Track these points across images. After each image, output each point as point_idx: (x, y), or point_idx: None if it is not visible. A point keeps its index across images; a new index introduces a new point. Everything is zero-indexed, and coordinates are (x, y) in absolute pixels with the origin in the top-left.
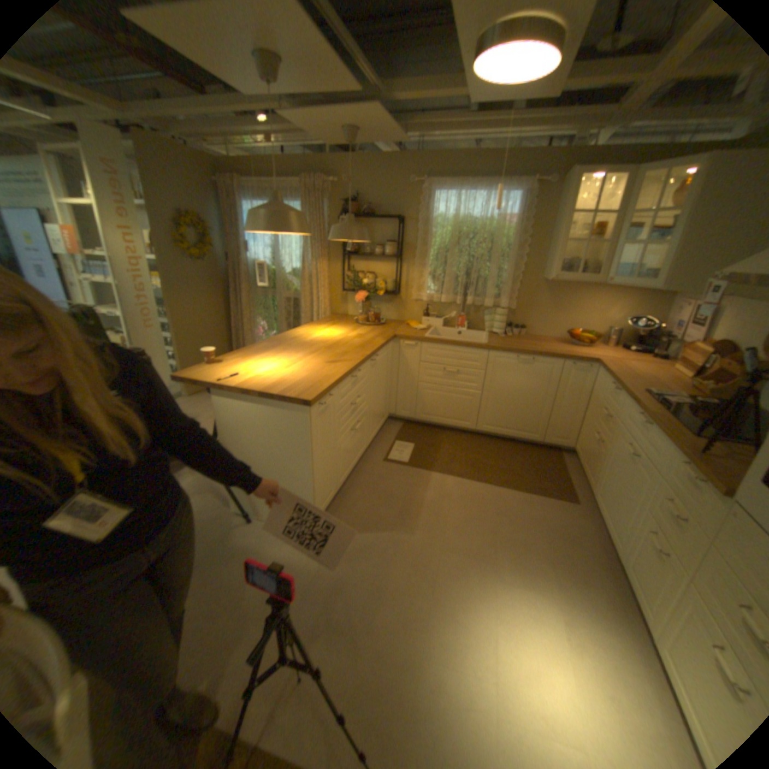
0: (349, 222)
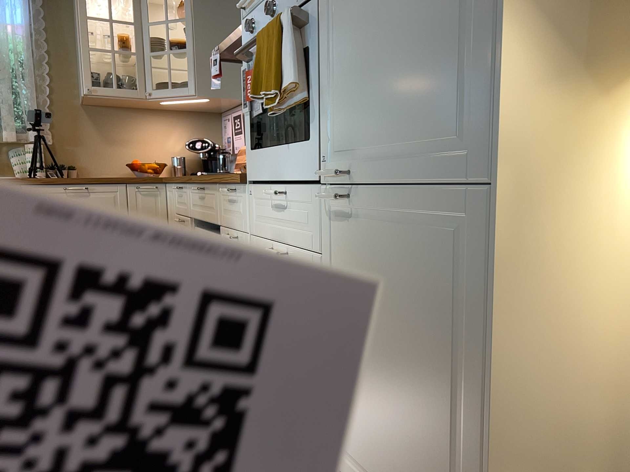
0: None
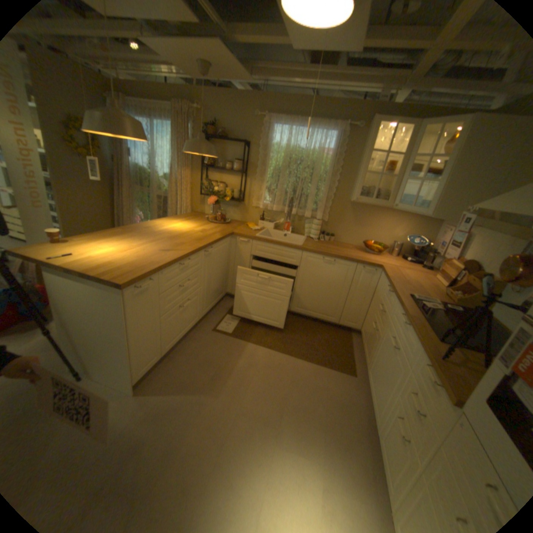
0: (199, 140)
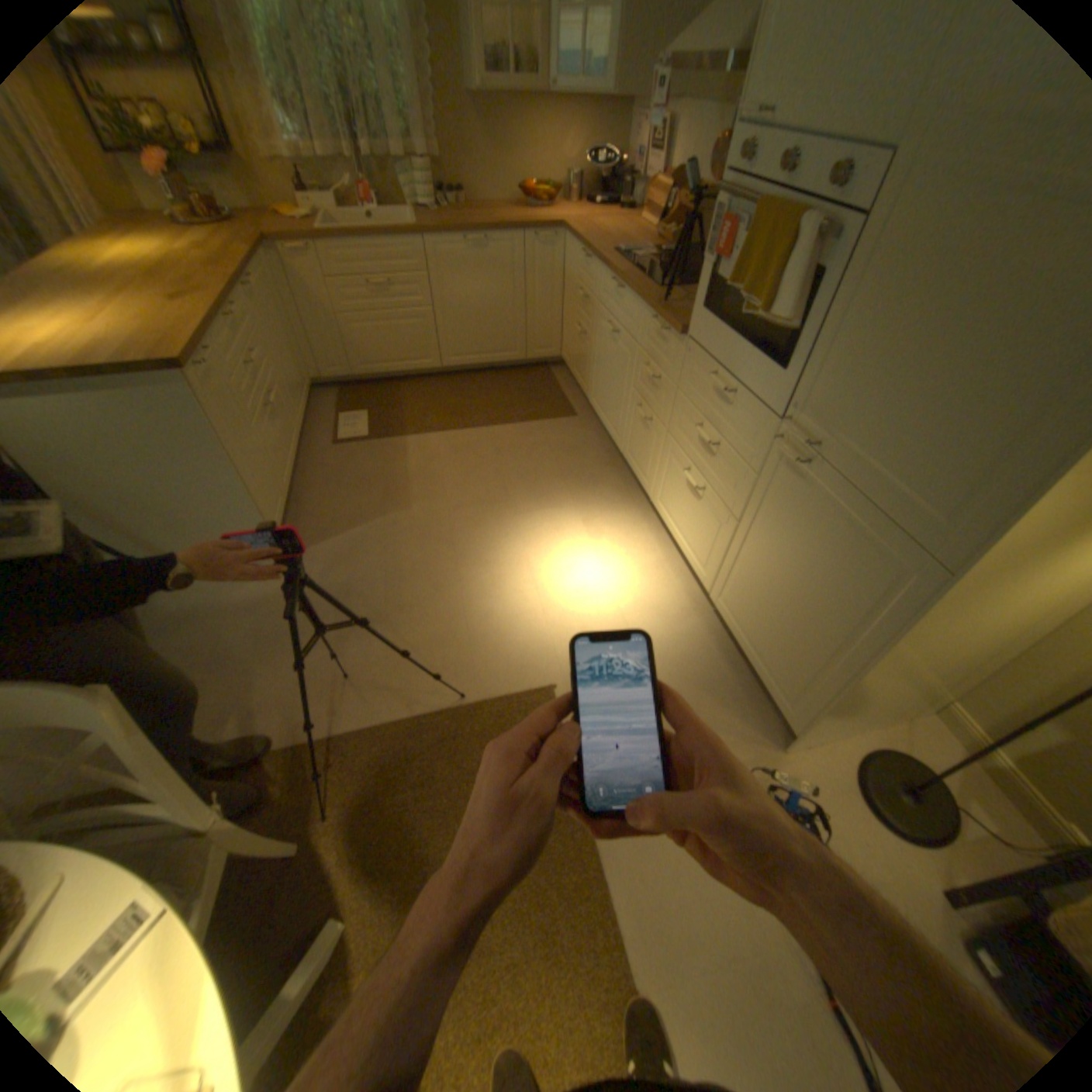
0: None
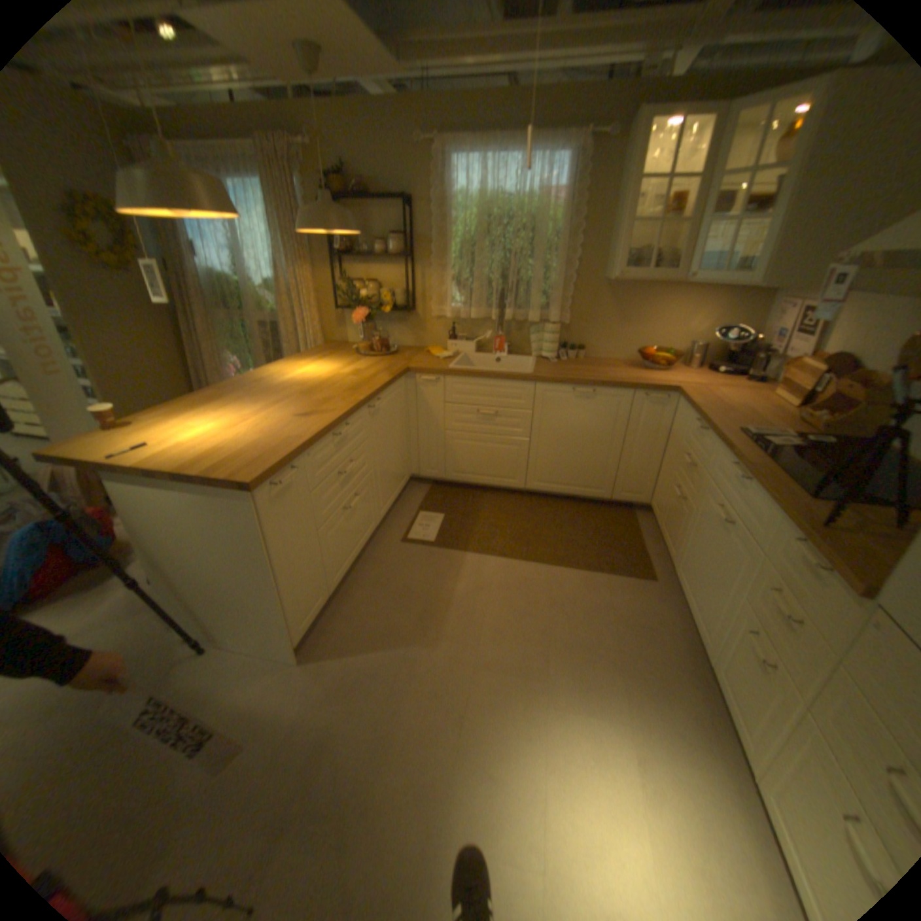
0: (322, 204)
